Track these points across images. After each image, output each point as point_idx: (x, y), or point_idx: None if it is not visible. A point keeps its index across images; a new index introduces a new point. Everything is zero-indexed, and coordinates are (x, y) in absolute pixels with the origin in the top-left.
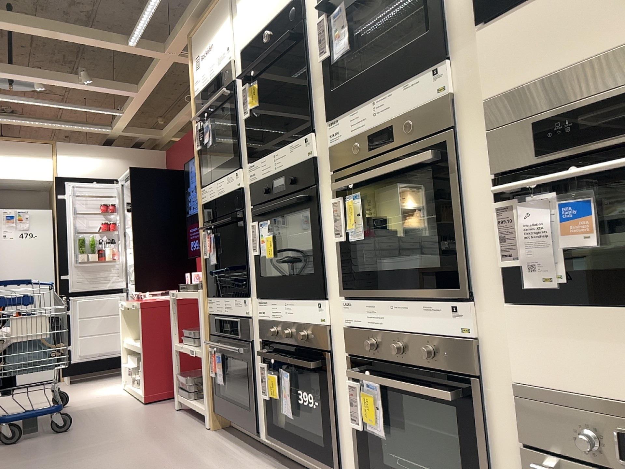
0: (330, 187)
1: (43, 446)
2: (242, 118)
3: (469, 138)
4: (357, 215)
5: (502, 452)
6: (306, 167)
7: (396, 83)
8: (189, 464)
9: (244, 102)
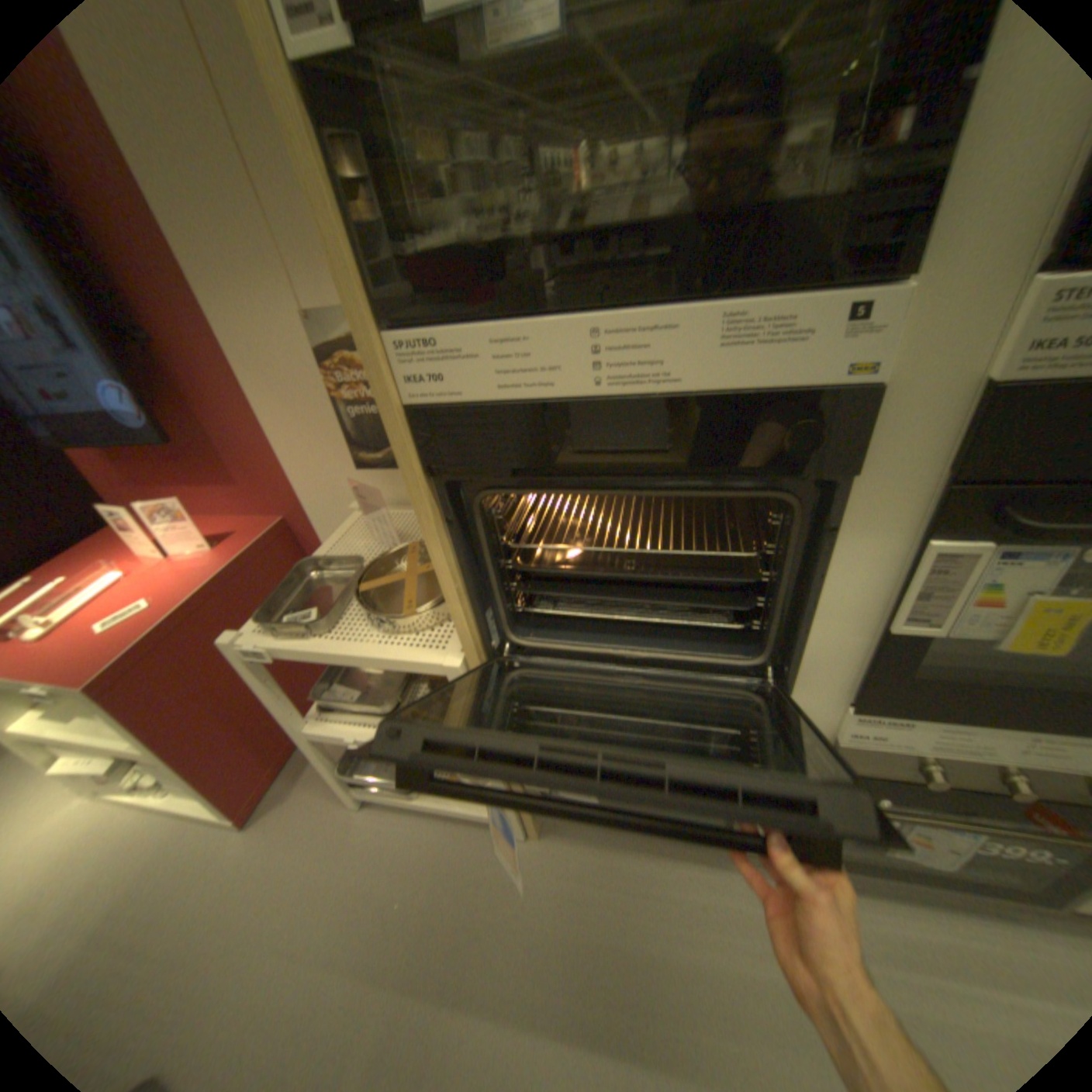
0: None
1: None
2: None
3: None
4: None
5: None
6: None
7: None
8: (668, 996)
9: None
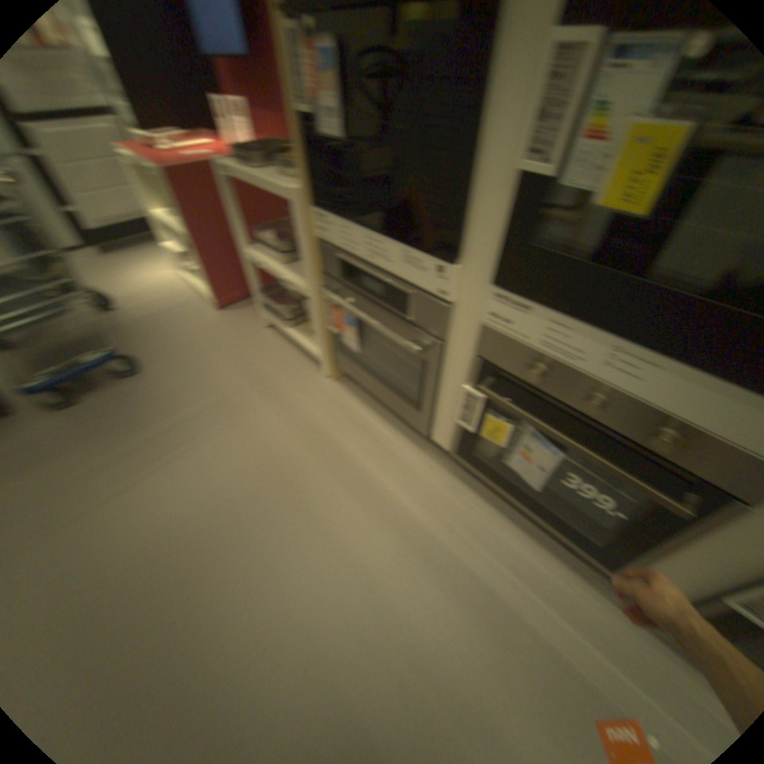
0: None
1: (108, 418)
2: None
3: None
4: None
5: None
6: None
7: None
8: (339, 469)
9: None
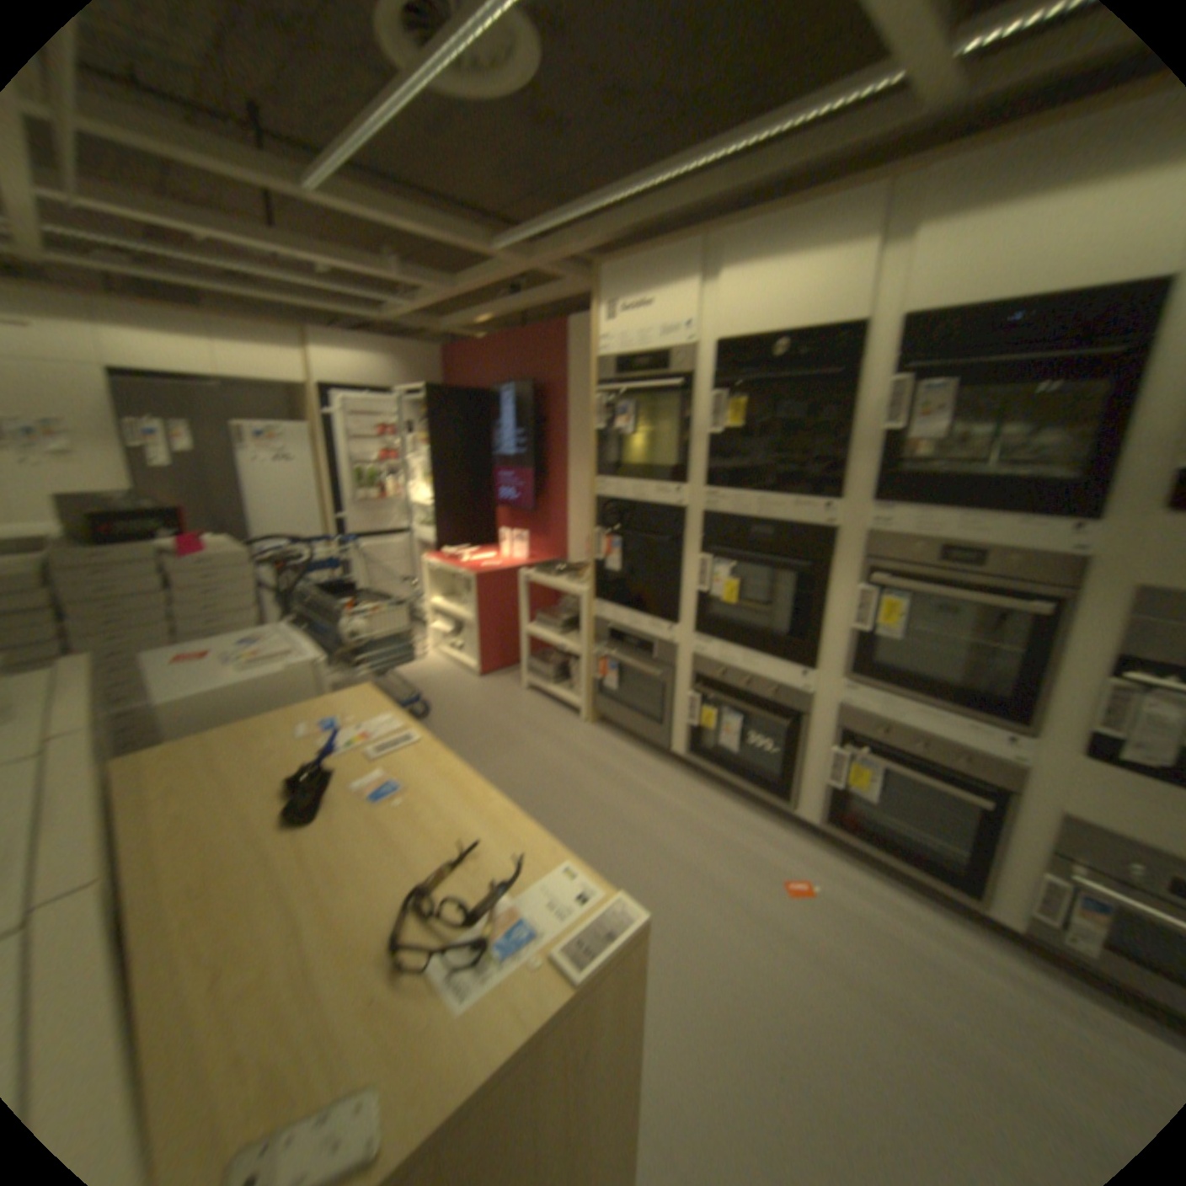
0: (869, 584)
1: None
2: (698, 430)
3: (1096, 609)
4: (900, 621)
5: (1021, 850)
6: (818, 538)
7: (1011, 515)
8: (603, 778)
9: (713, 417)
